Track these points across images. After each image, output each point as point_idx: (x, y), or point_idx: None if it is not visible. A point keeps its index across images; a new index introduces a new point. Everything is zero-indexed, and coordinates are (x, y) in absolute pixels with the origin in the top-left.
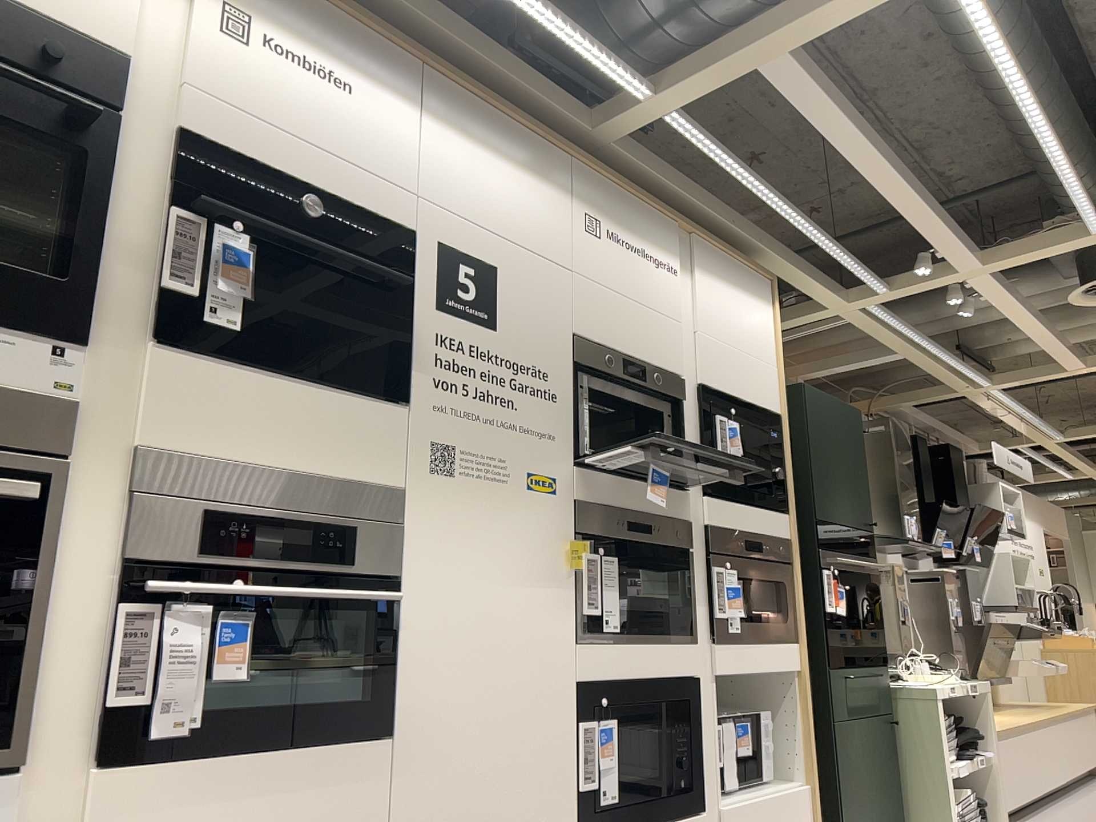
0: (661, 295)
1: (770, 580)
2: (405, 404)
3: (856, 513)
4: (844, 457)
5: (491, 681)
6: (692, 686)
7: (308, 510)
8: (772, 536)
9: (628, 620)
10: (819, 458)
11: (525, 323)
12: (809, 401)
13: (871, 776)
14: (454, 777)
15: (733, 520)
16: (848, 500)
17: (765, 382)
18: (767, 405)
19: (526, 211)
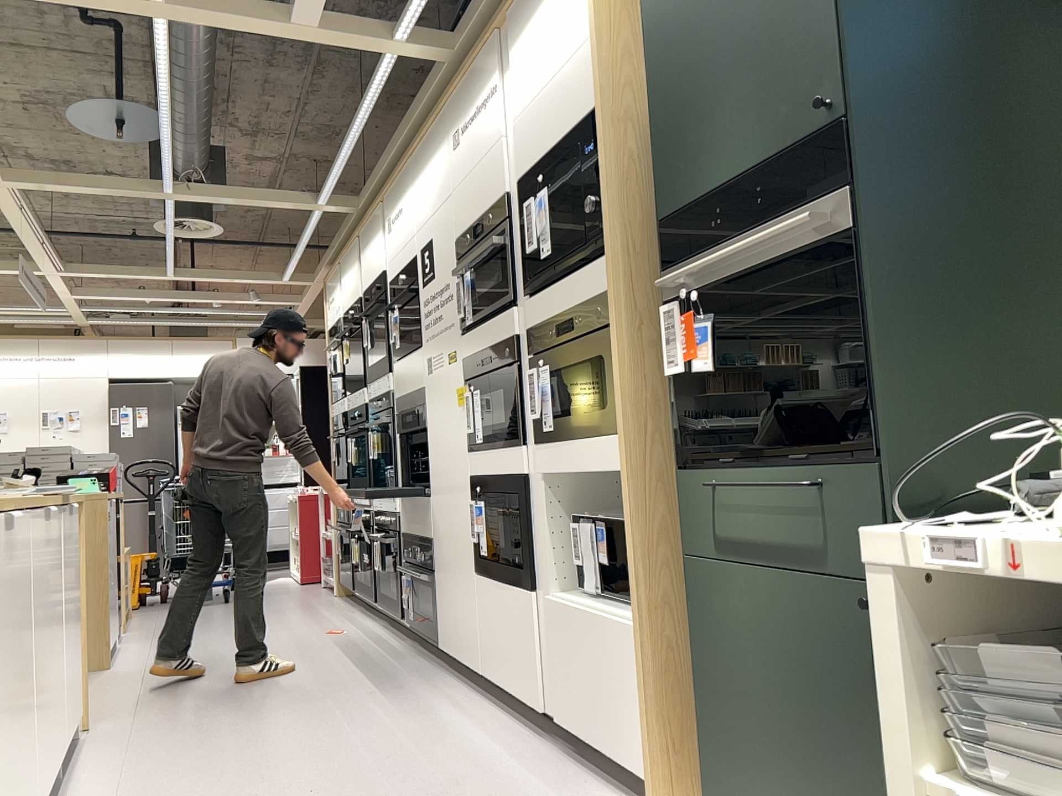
0: (489, 132)
1: (588, 360)
2: (425, 344)
3: (787, 113)
4: (747, 12)
5: (446, 474)
6: (522, 484)
7: (411, 406)
8: (592, 299)
9: (487, 433)
10: (676, 94)
11: (441, 260)
12: (655, 4)
13: (798, 693)
14: (442, 518)
15: (549, 308)
16: (756, 107)
17: (580, 80)
18: (583, 113)
19: (436, 183)
